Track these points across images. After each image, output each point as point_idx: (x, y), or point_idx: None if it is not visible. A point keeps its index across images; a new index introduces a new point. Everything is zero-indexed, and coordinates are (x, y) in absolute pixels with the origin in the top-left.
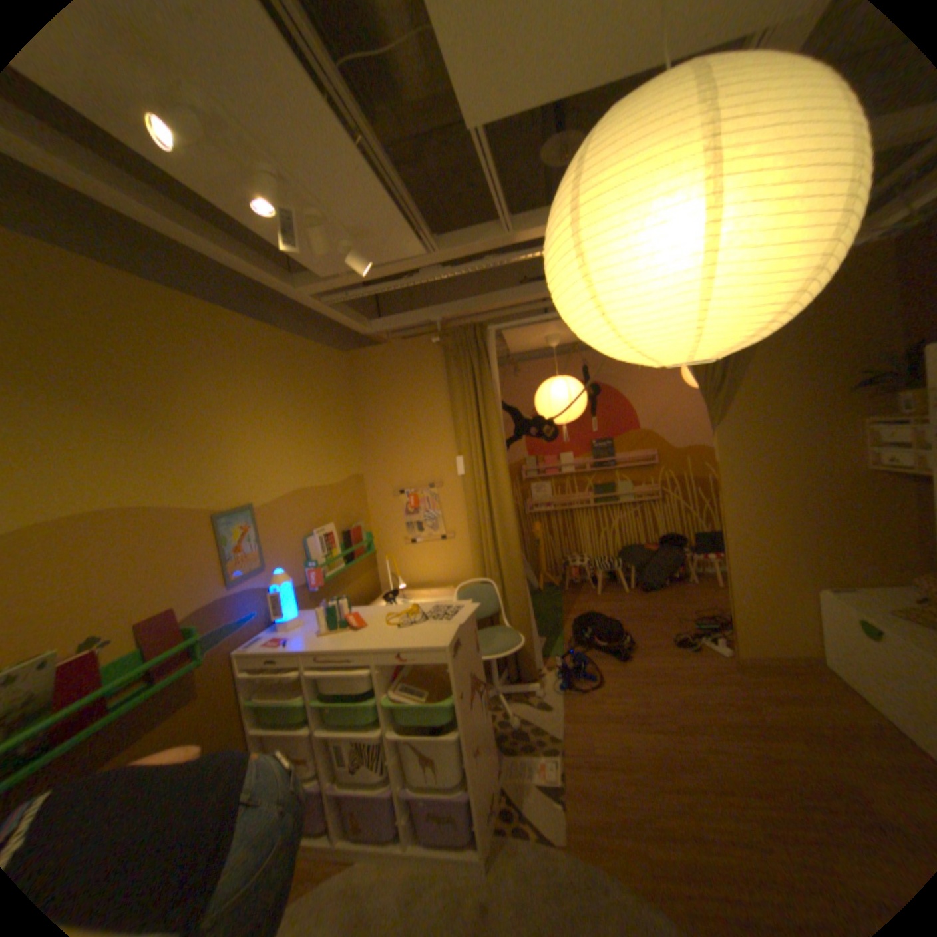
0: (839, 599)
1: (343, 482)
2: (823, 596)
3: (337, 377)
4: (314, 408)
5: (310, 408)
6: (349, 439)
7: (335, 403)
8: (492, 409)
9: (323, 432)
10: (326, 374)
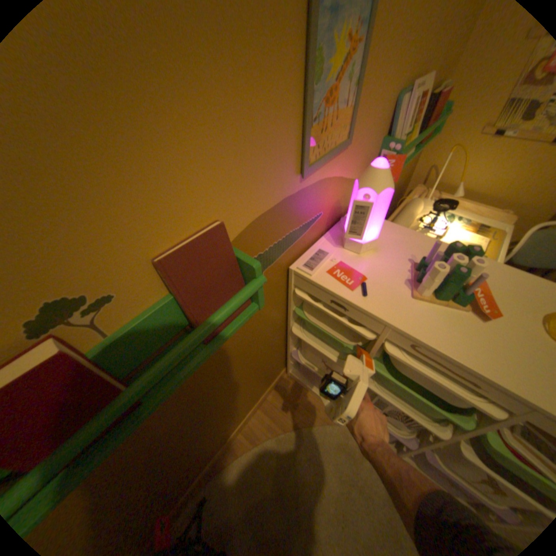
0: None
1: None
2: None
3: None
4: None
5: None
6: None
7: None
8: None
9: None
10: None
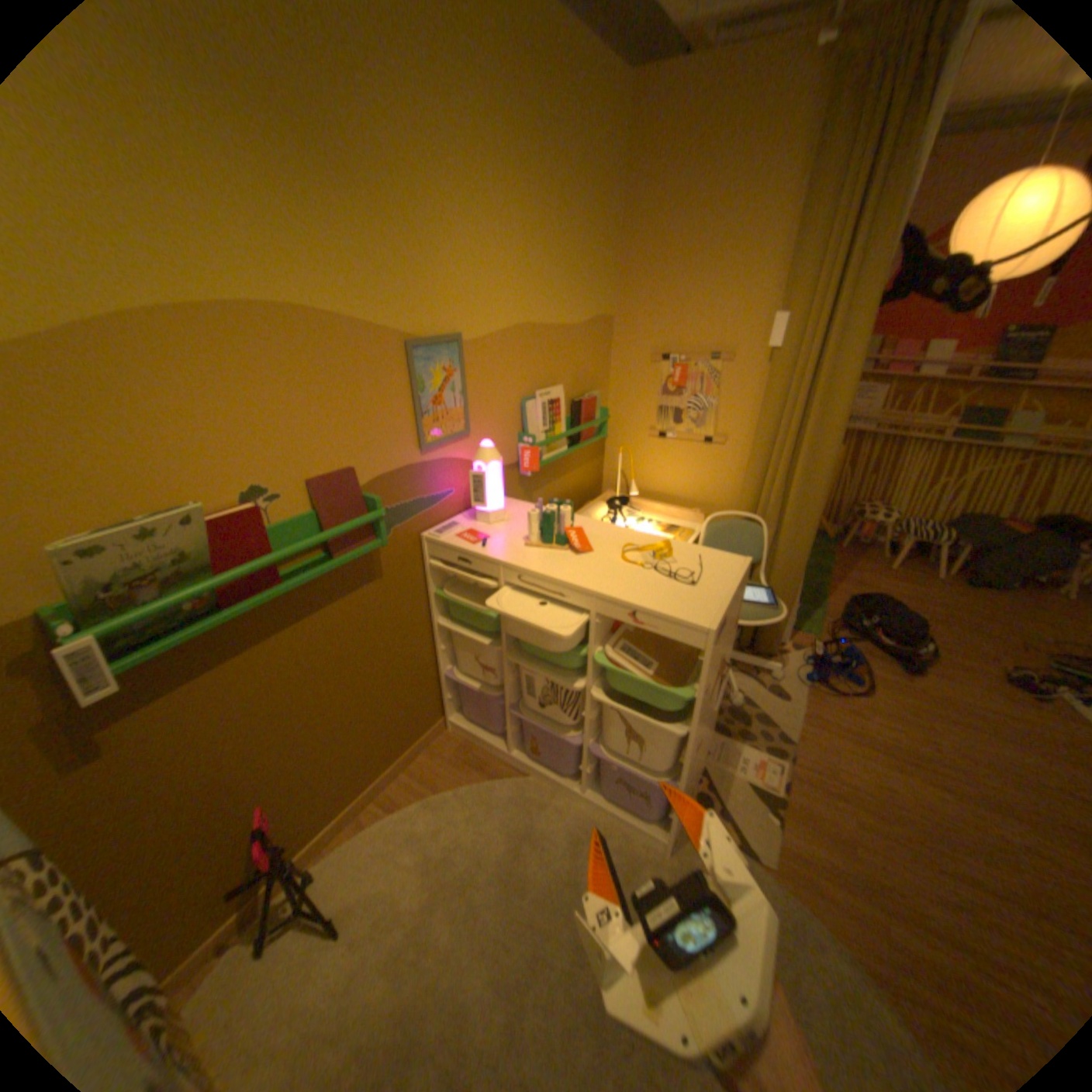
0: None
1: (585, 324)
2: None
3: (611, 121)
4: (567, 180)
5: (561, 178)
6: (605, 250)
7: (598, 178)
8: (887, 223)
9: (572, 229)
10: (596, 111)
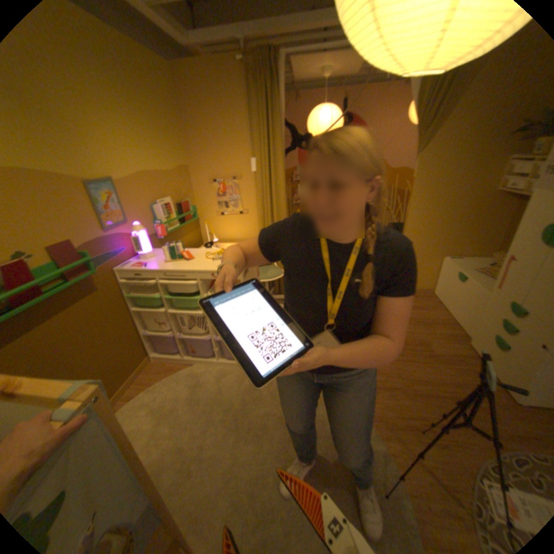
0: (452, 262)
1: (175, 169)
2: (445, 260)
3: (164, 82)
4: (148, 108)
5: (145, 107)
6: (176, 137)
7: (164, 106)
8: (277, 123)
9: (157, 128)
10: (155, 78)
